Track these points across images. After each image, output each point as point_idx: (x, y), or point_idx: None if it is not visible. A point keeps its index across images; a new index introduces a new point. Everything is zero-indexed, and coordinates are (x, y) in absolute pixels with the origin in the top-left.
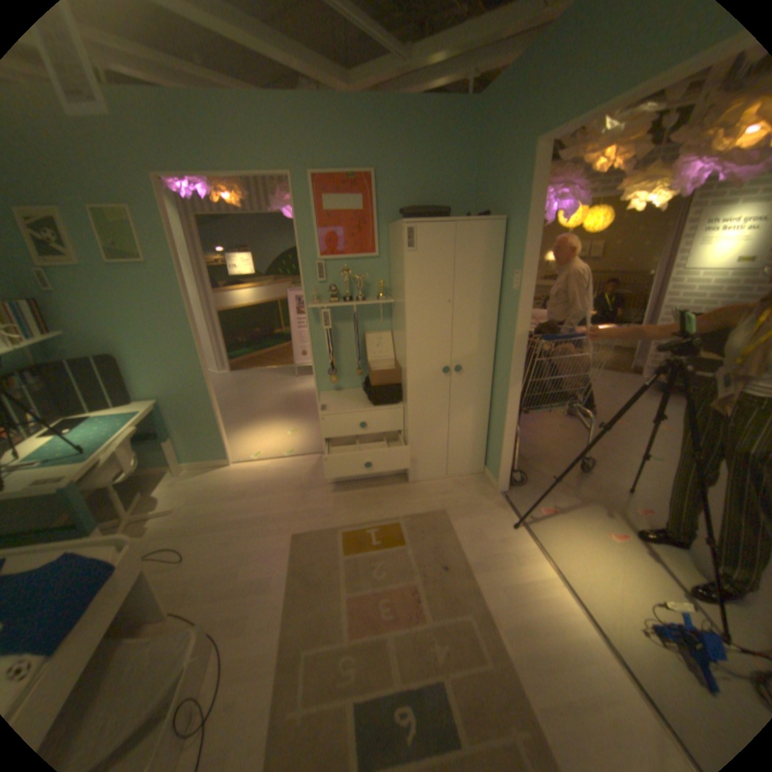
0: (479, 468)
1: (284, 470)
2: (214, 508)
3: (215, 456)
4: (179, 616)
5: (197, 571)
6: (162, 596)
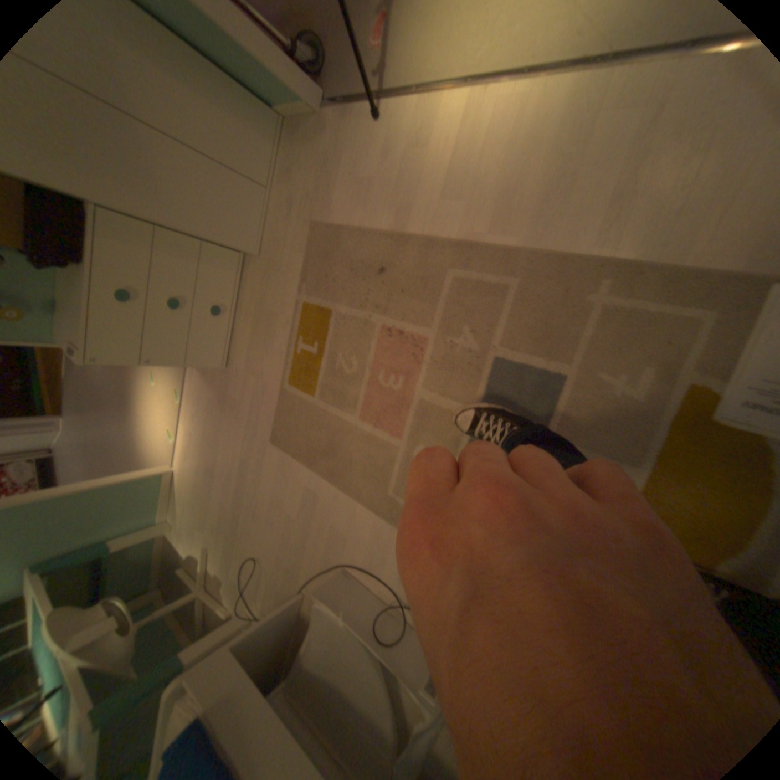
0: (269, 117)
1: (194, 412)
2: (213, 506)
3: (150, 485)
4: (303, 582)
5: (268, 549)
6: (279, 587)
